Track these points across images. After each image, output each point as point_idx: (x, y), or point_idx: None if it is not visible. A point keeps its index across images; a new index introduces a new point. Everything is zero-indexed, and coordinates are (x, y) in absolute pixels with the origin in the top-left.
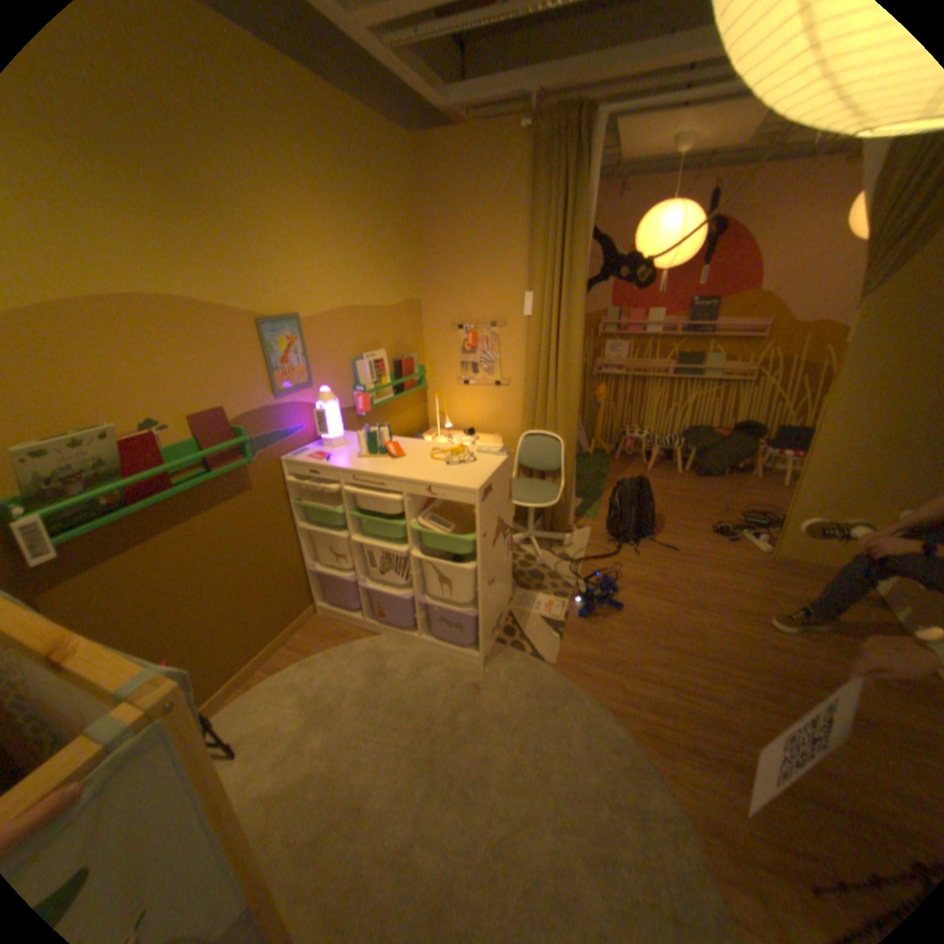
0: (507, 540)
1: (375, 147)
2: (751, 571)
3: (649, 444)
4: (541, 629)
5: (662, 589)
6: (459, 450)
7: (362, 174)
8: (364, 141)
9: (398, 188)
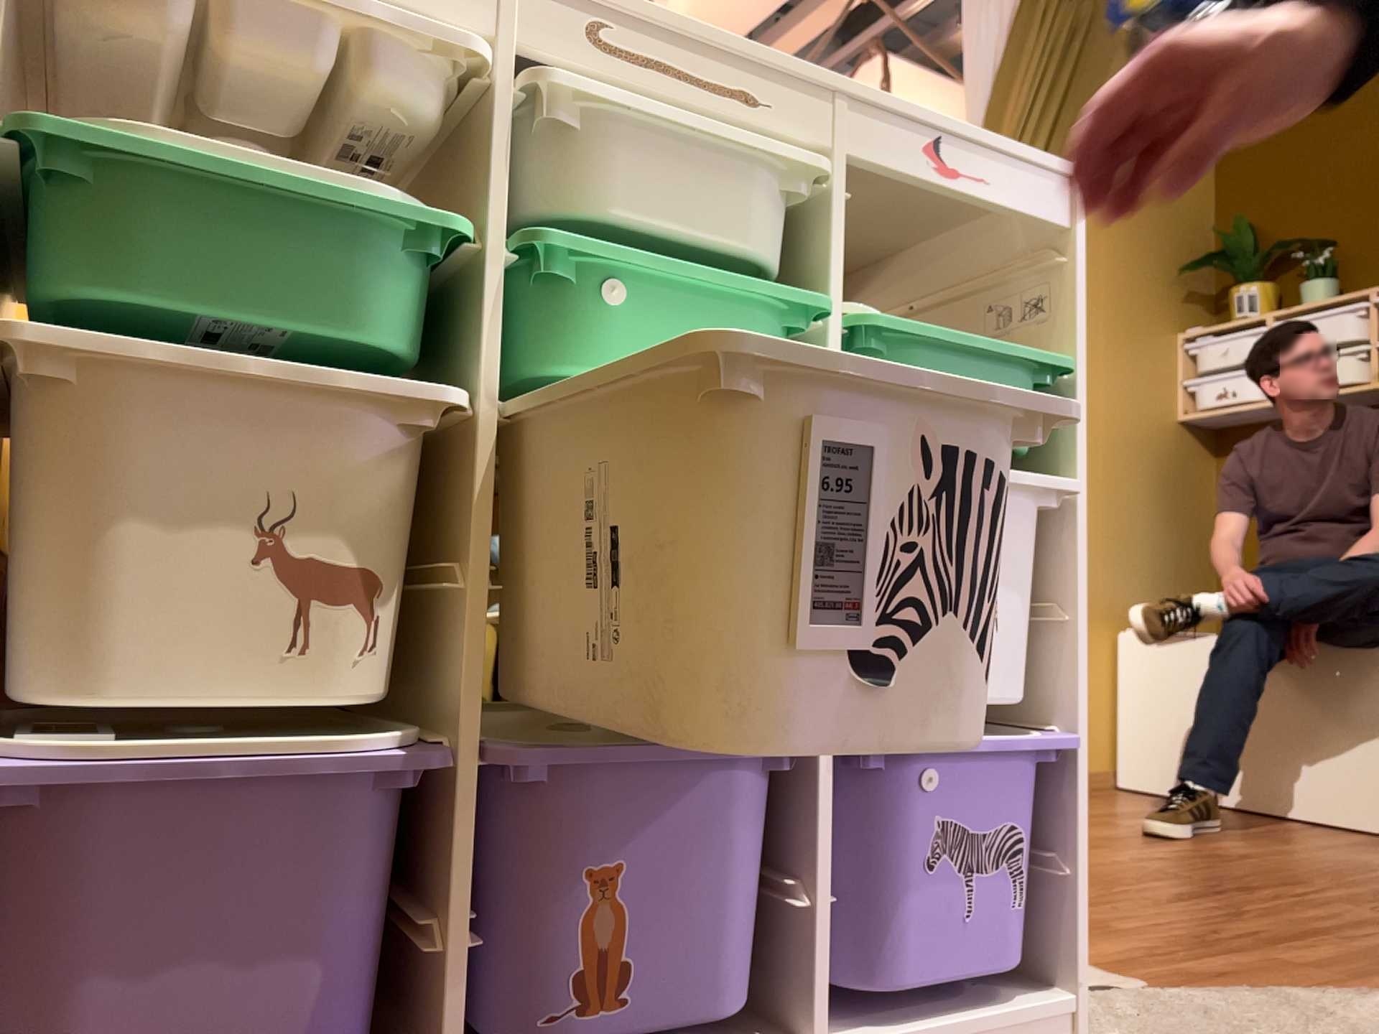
0: None
1: None
2: None
3: None
4: None
5: None
6: None
7: None
8: None
9: None
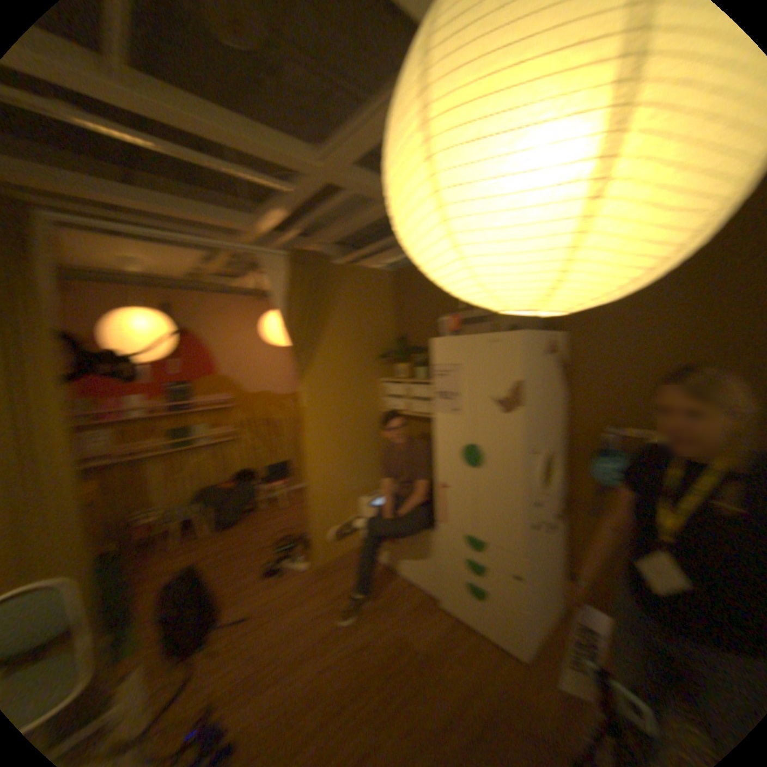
0: None
1: None
2: (303, 596)
3: (155, 524)
4: None
5: (253, 679)
6: None
7: None
8: None
9: None
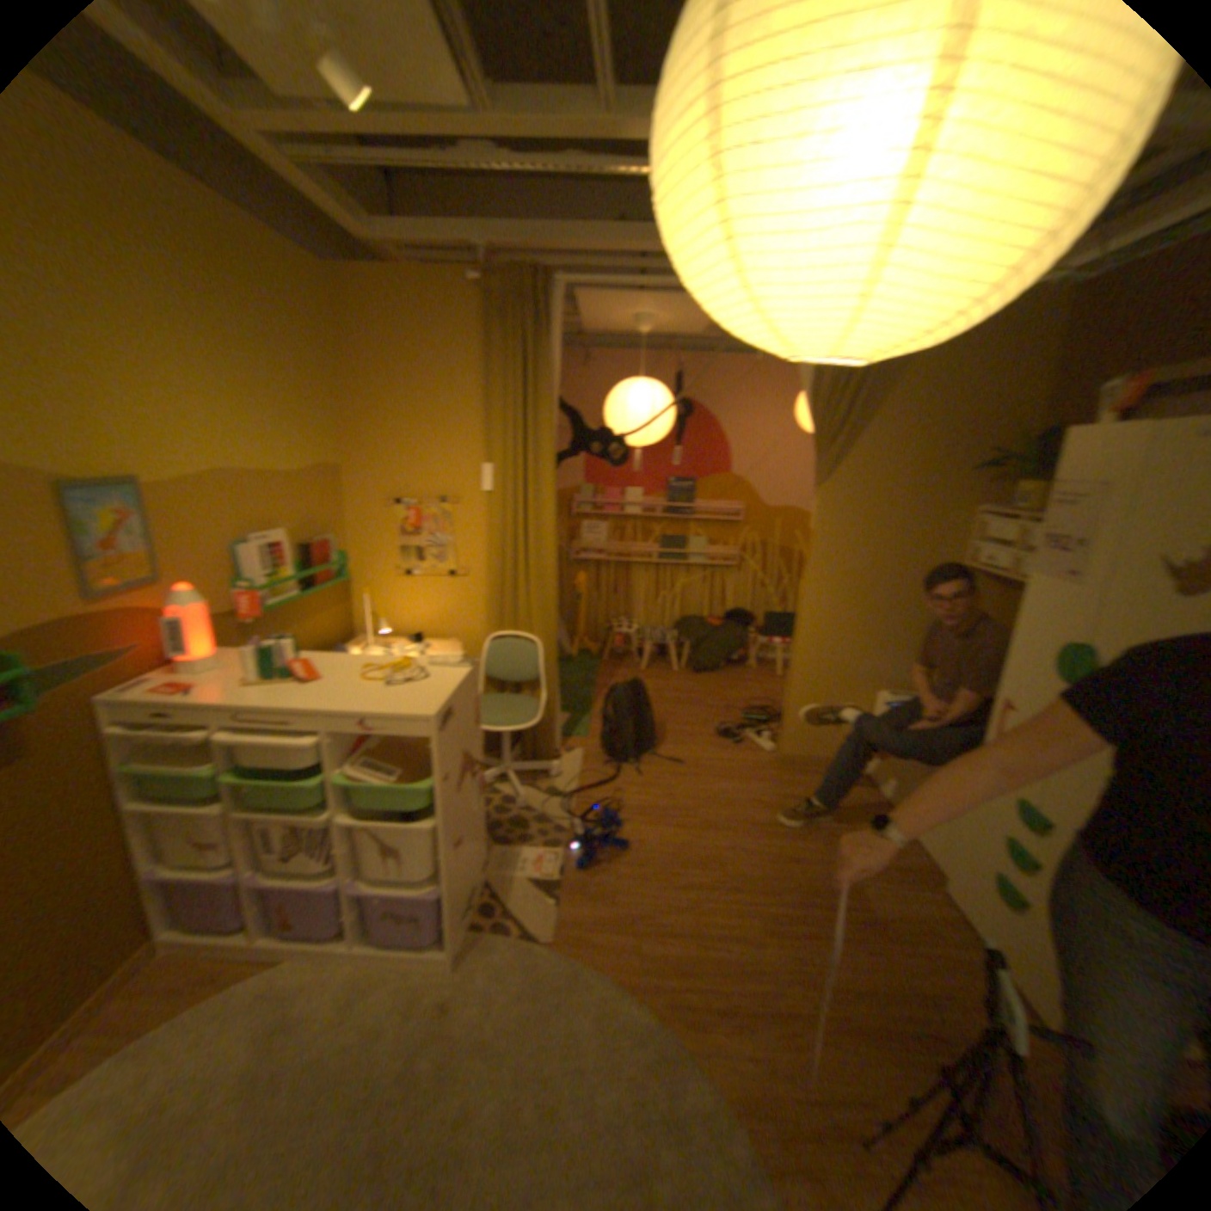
0: (478, 780)
1: (273, 270)
2: (759, 776)
3: (641, 639)
4: (531, 897)
5: (672, 813)
6: (405, 663)
7: (252, 299)
8: (256, 260)
9: (307, 323)
